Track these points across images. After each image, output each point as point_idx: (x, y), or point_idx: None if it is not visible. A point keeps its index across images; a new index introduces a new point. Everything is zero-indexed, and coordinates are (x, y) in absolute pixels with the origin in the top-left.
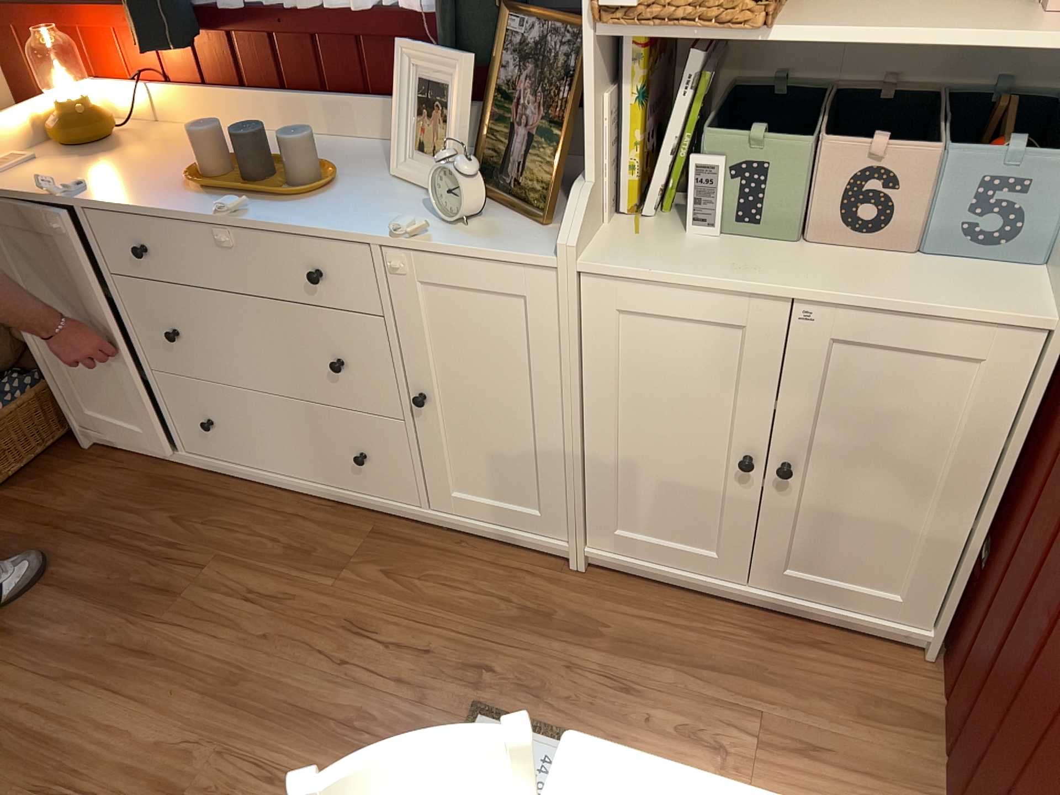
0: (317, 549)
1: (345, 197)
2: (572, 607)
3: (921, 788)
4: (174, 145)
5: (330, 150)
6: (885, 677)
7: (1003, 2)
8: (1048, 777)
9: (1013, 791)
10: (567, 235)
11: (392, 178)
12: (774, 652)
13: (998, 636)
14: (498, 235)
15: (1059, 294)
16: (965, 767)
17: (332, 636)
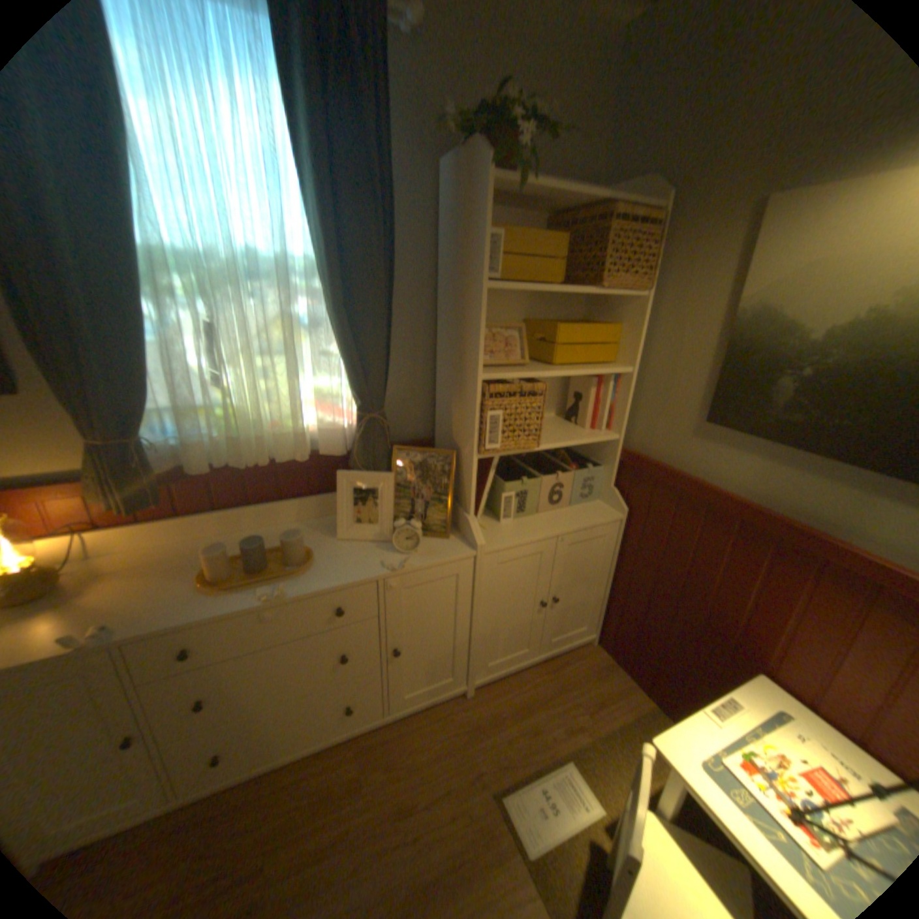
0: (331, 791)
1: (328, 561)
2: (482, 717)
3: (633, 694)
4: (135, 570)
5: (273, 538)
6: (592, 663)
7: (565, 427)
8: (705, 655)
9: (685, 669)
10: (477, 542)
11: (338, 542)
12: (559, 679)
13: (636, 624)
14: (436, 552)
15: (614, 509)
16: (644, 675)
17: (392, 833)
